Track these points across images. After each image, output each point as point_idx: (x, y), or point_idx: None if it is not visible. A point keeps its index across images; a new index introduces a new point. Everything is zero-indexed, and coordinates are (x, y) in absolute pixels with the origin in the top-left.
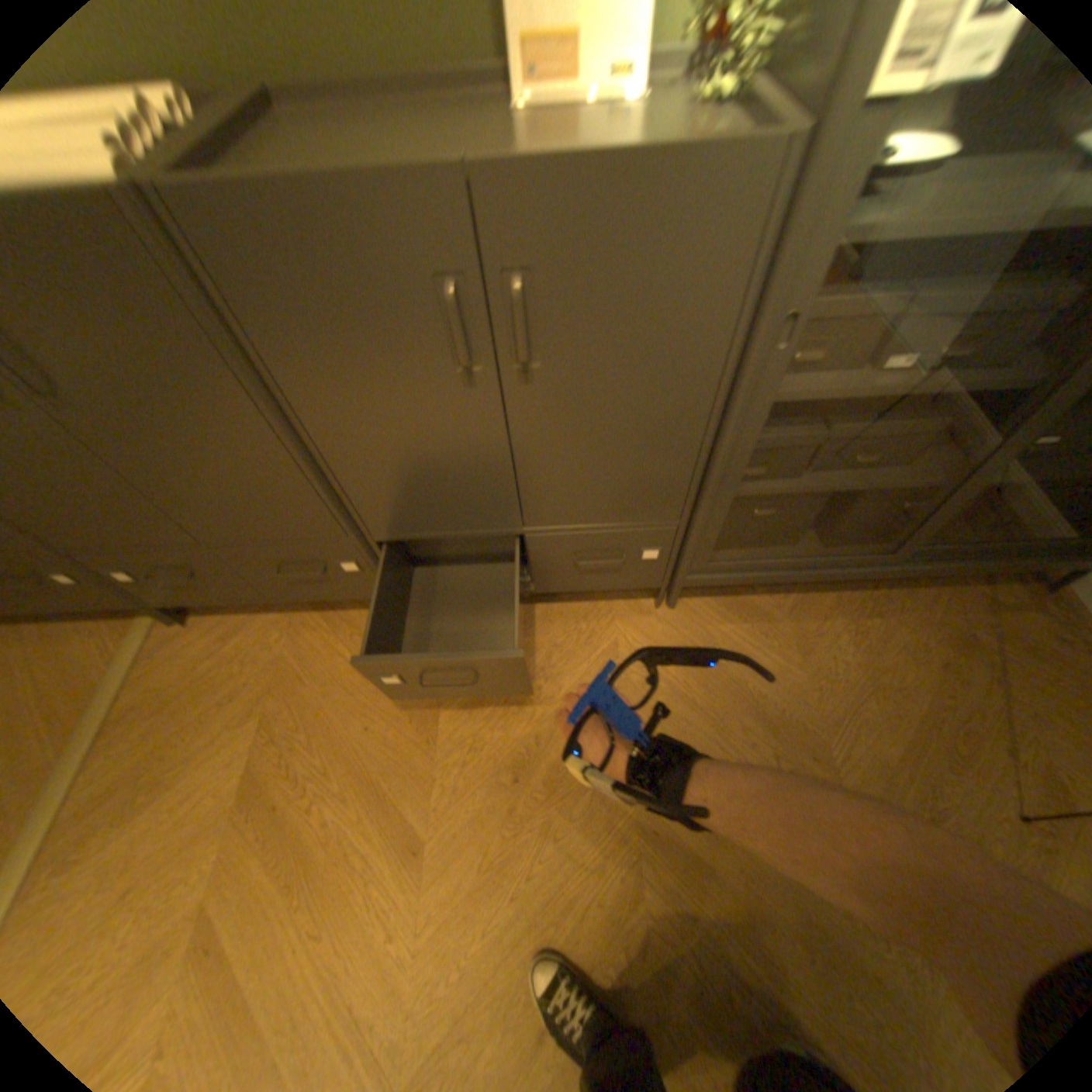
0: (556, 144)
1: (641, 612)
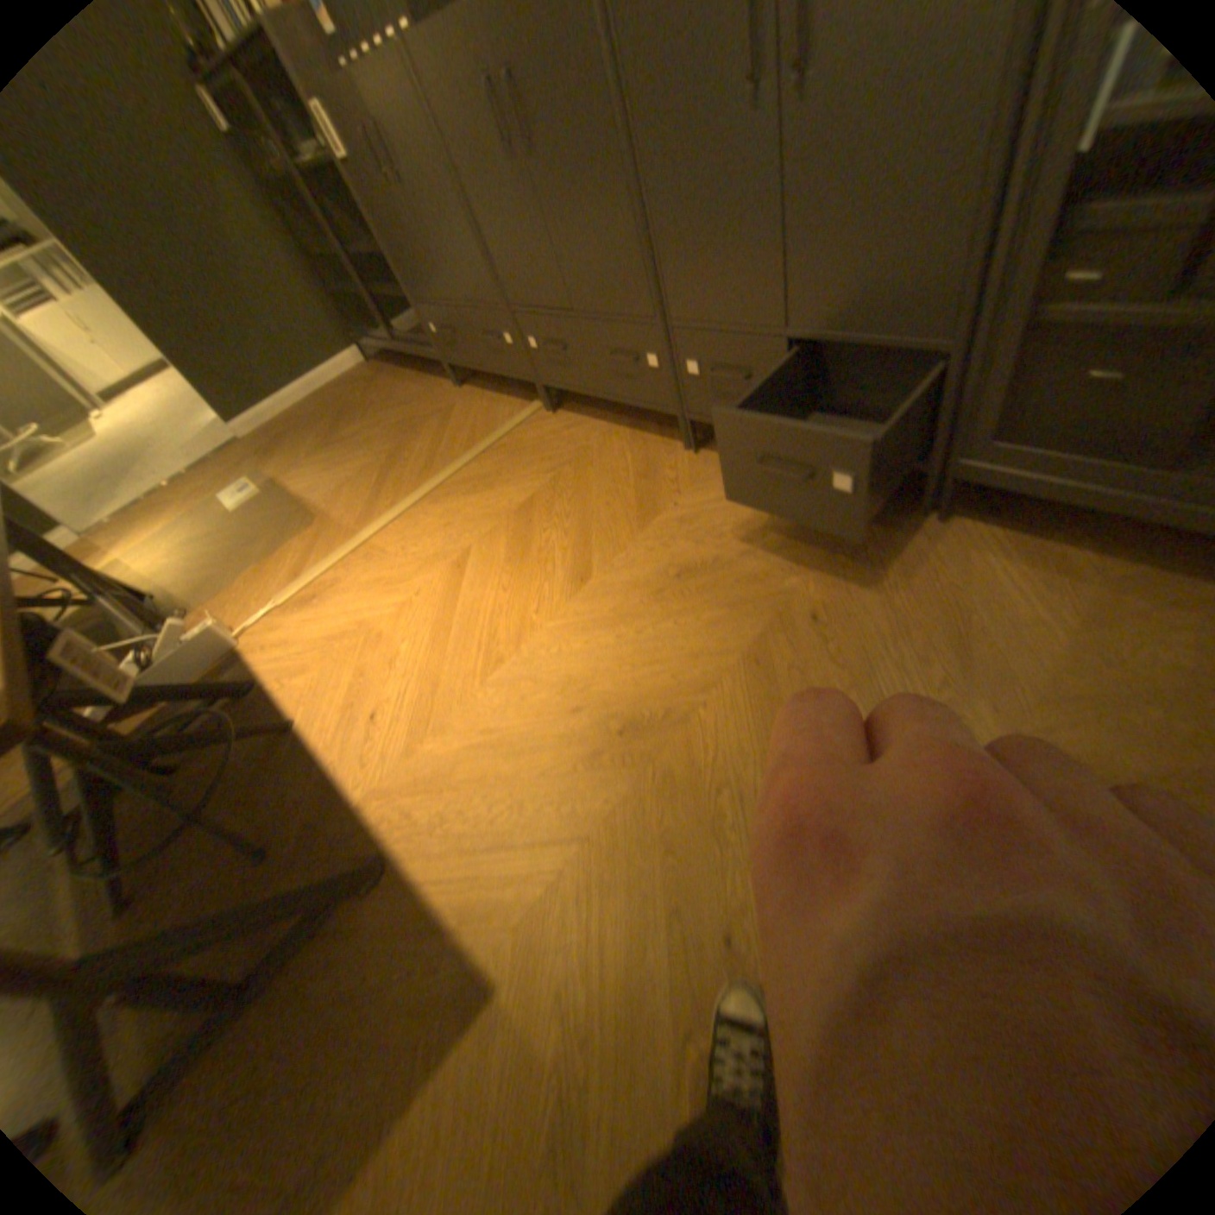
0: None
1: (903, 515)
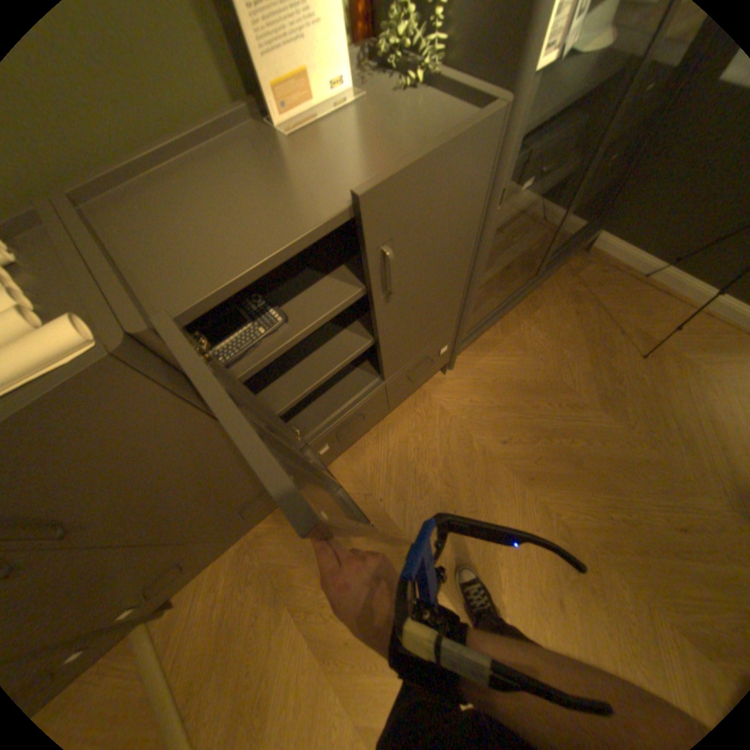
0: (396, 163)
1: (439, 382)
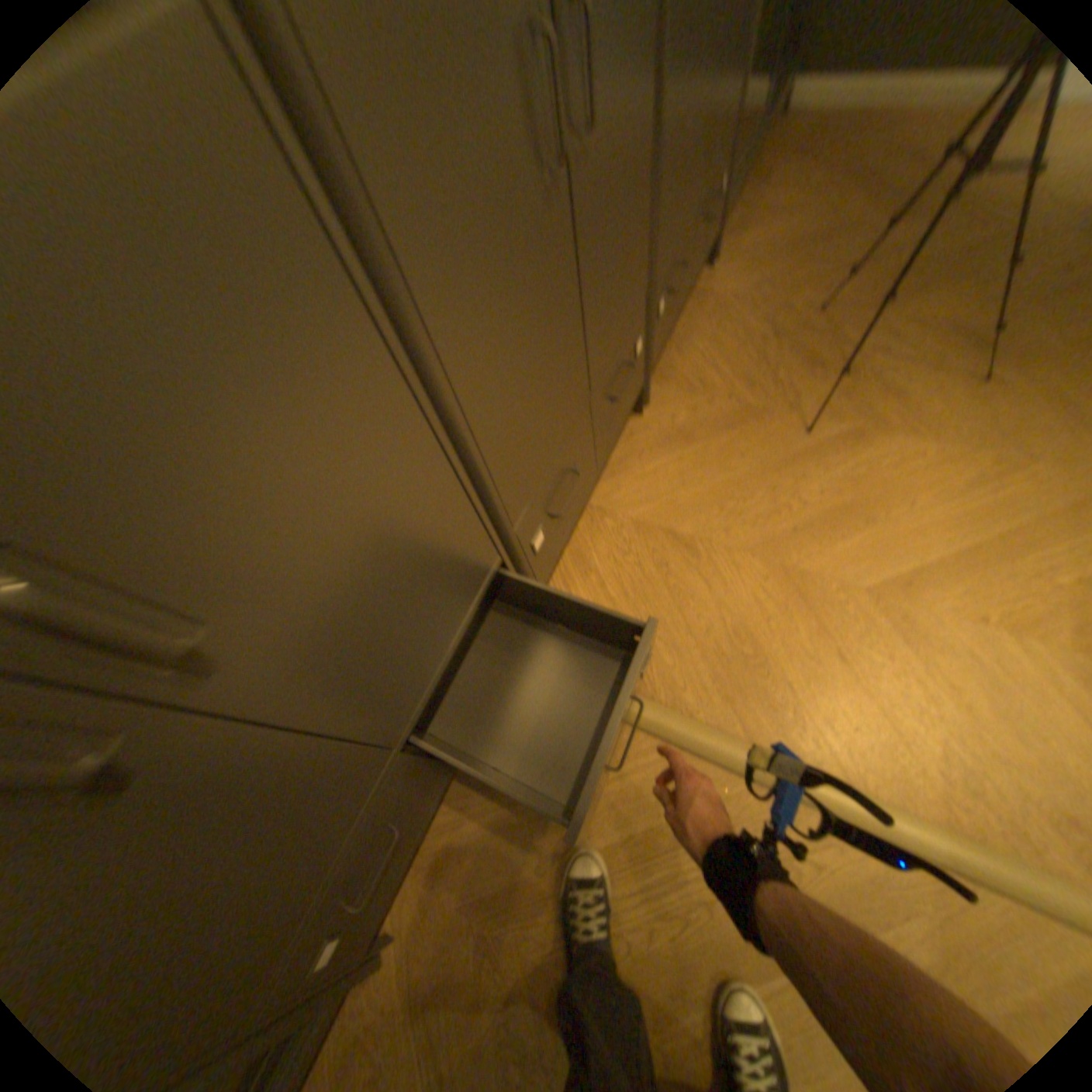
0: None
1: (712, 274)
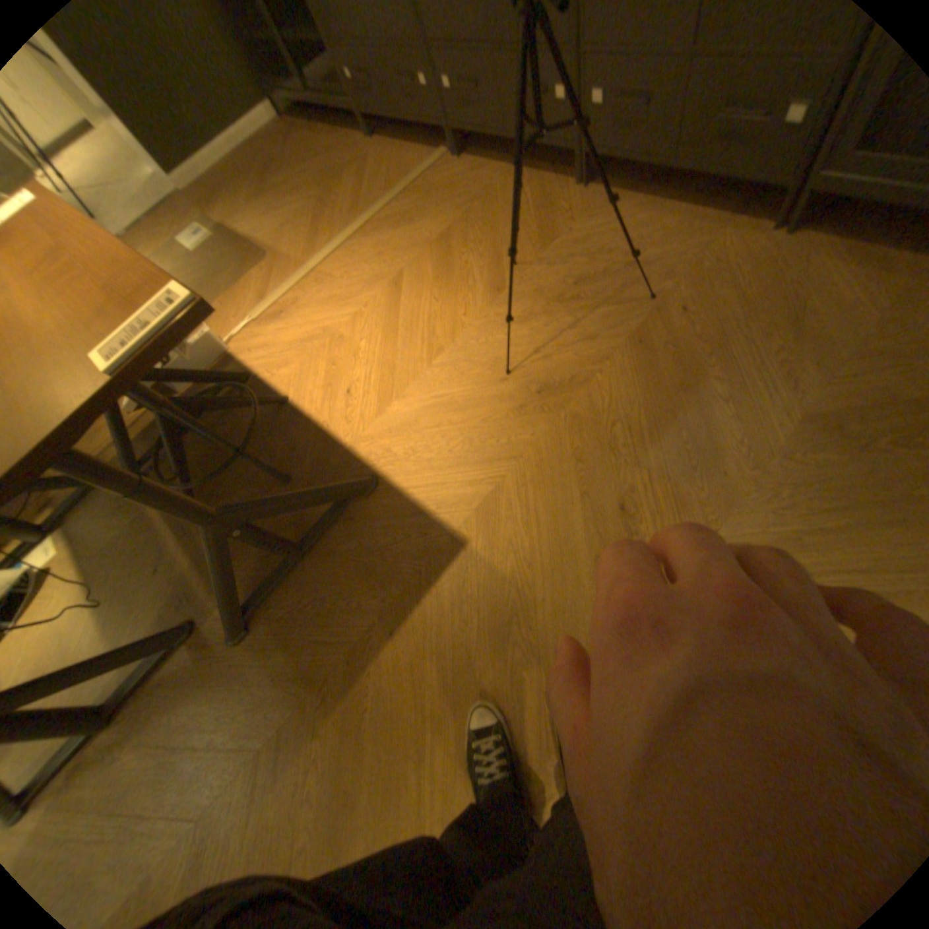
0: None
1: (759, 228)
